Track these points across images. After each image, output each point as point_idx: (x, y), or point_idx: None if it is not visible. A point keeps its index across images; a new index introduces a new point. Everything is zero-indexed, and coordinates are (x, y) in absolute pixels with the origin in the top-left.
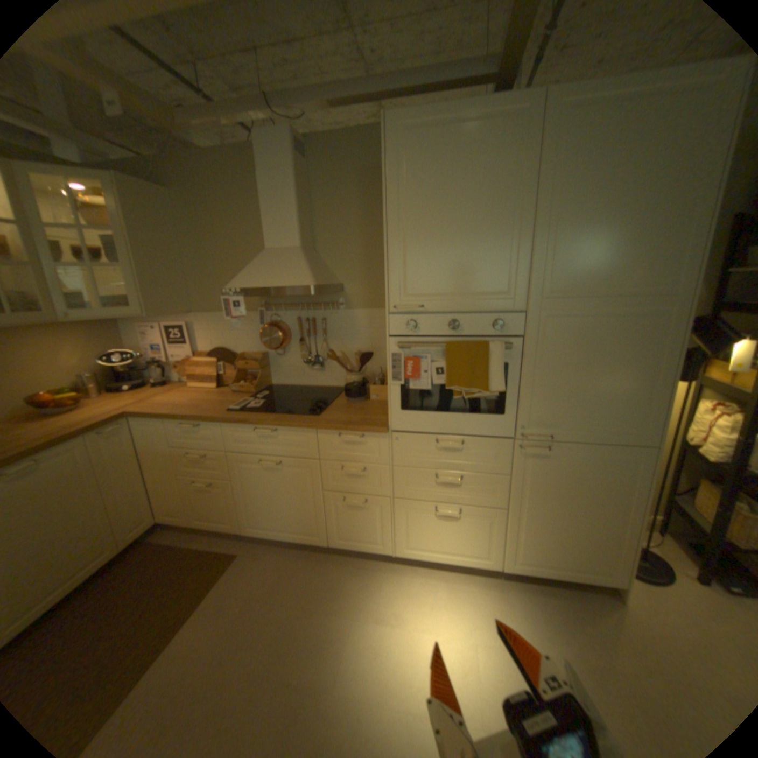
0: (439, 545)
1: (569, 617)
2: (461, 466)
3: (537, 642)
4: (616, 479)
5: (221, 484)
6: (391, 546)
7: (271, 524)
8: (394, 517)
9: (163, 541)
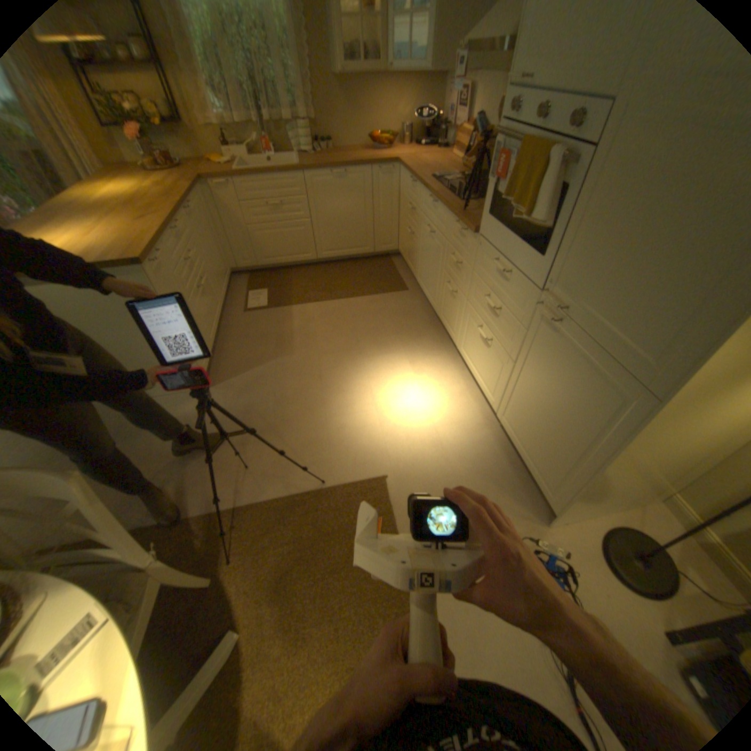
0: (474, 360)
1: (495, 474)
2: (501, 299)
3: (454, 451)
4: (594, 404)
5: (415, 237)
6: (457, 340)
7: (423, 280)
8: (462, 318)
9: (395, 263)
